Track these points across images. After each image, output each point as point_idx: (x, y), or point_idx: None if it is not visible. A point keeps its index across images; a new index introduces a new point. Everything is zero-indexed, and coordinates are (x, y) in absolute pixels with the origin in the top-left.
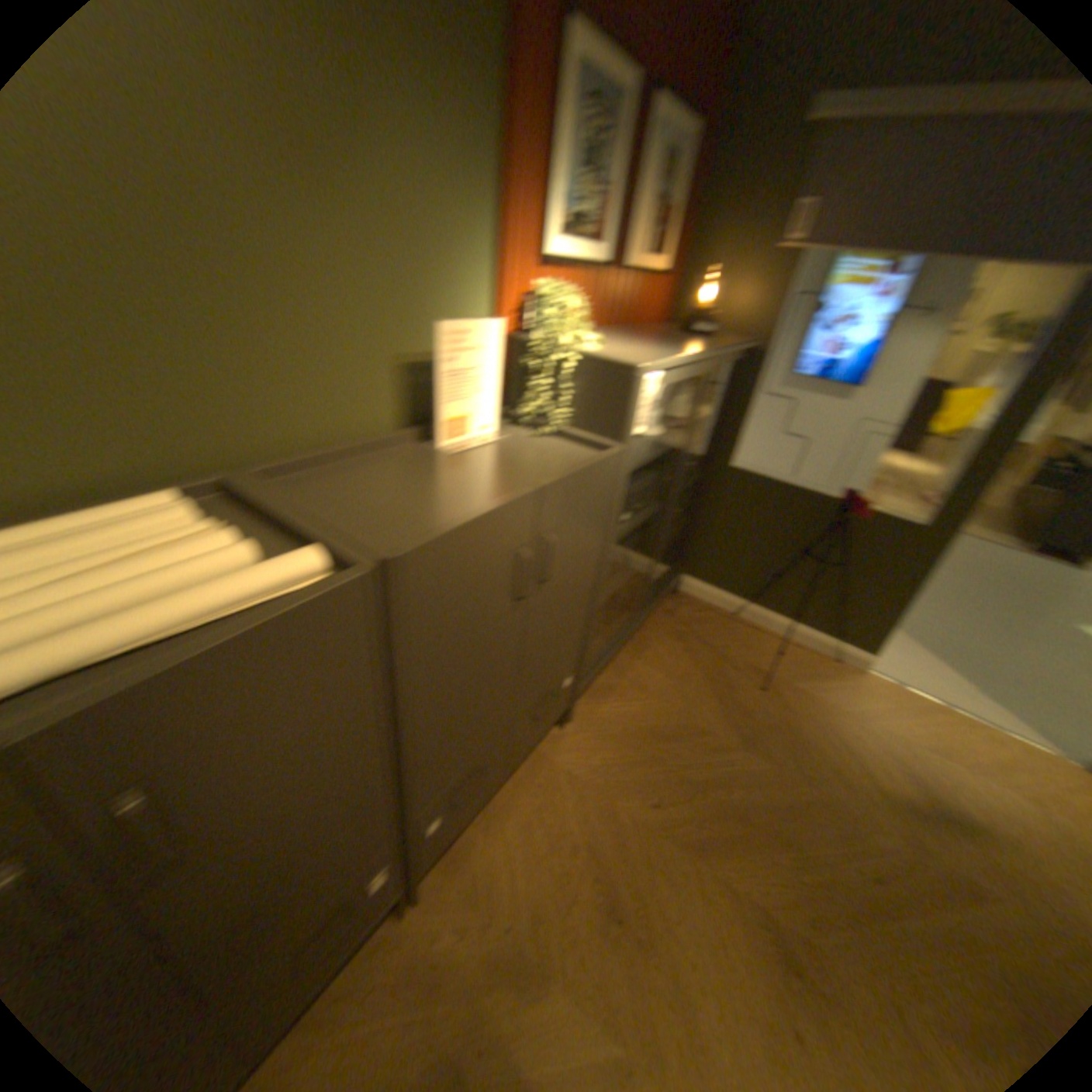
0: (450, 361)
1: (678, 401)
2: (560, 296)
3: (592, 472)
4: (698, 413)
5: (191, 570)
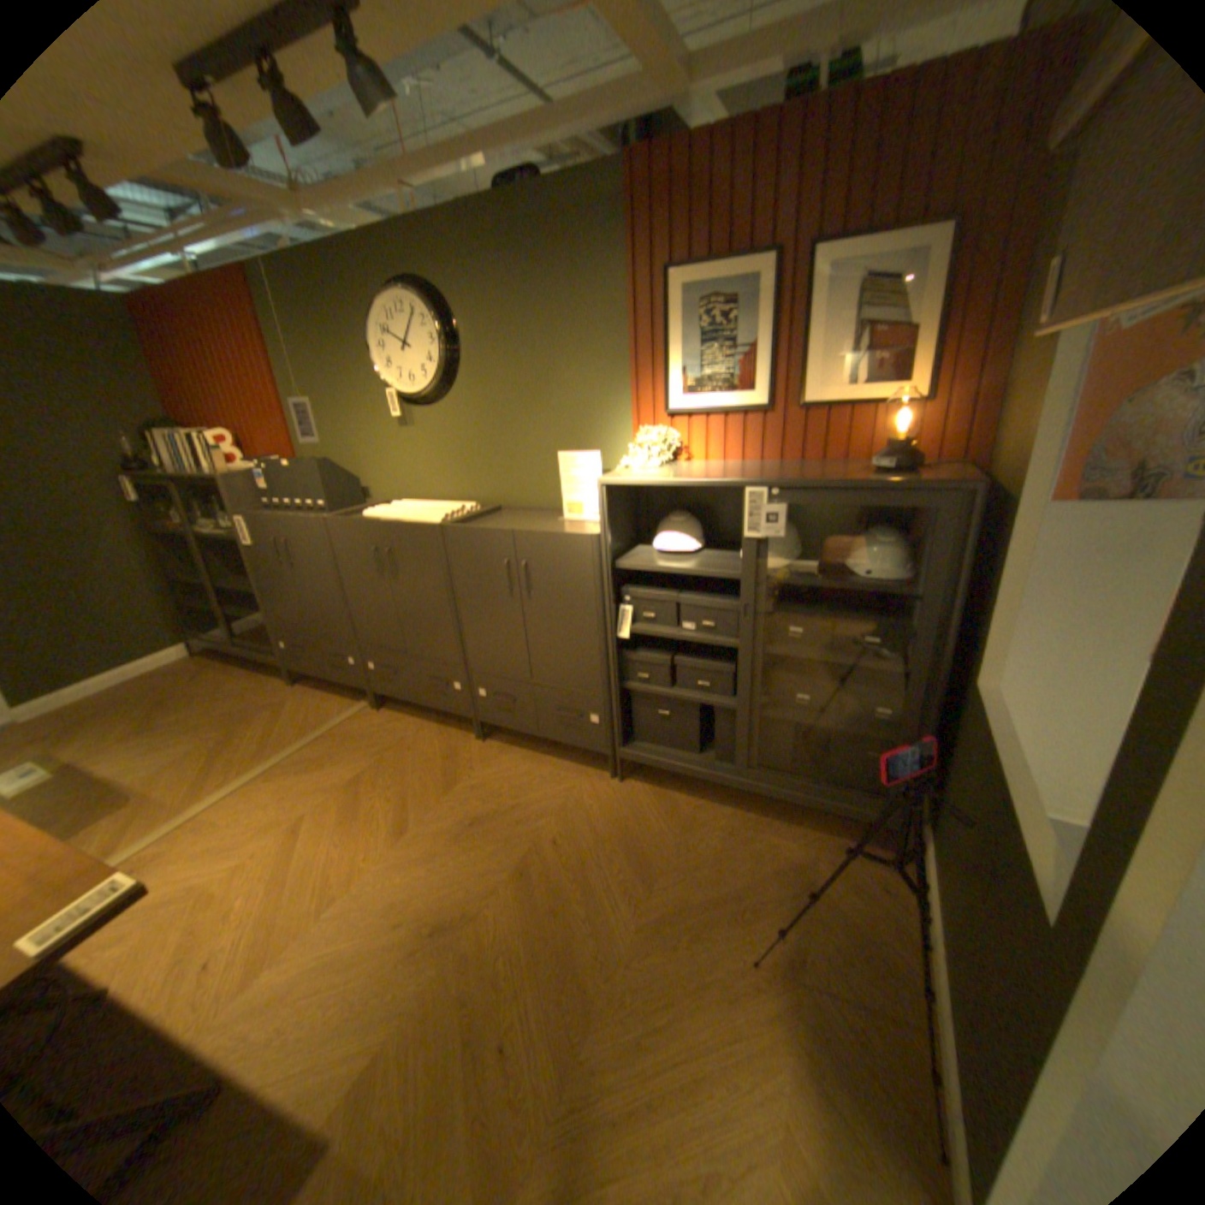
0: (564, 473)
1: (858, 550)
2: (643, 438)
3: (555, 538)
4: (889, 573)
5: (431, 515)
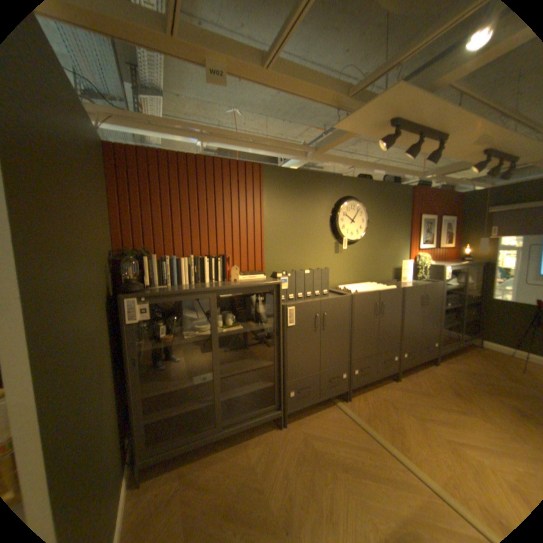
0: (404, 267)
1: (464, 278)
2: (424, 255)
3: (436, 284)
4: (472, 281)
5: (381, 286)
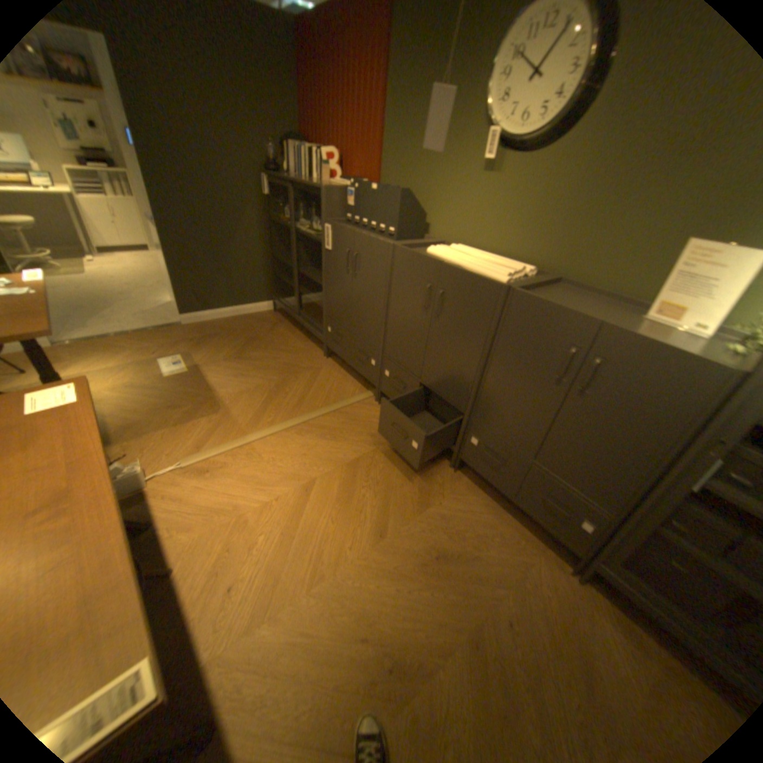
0: (683, 264)
1: None
2: None
3: (665, 349)
4: None
5: (492, 268)
